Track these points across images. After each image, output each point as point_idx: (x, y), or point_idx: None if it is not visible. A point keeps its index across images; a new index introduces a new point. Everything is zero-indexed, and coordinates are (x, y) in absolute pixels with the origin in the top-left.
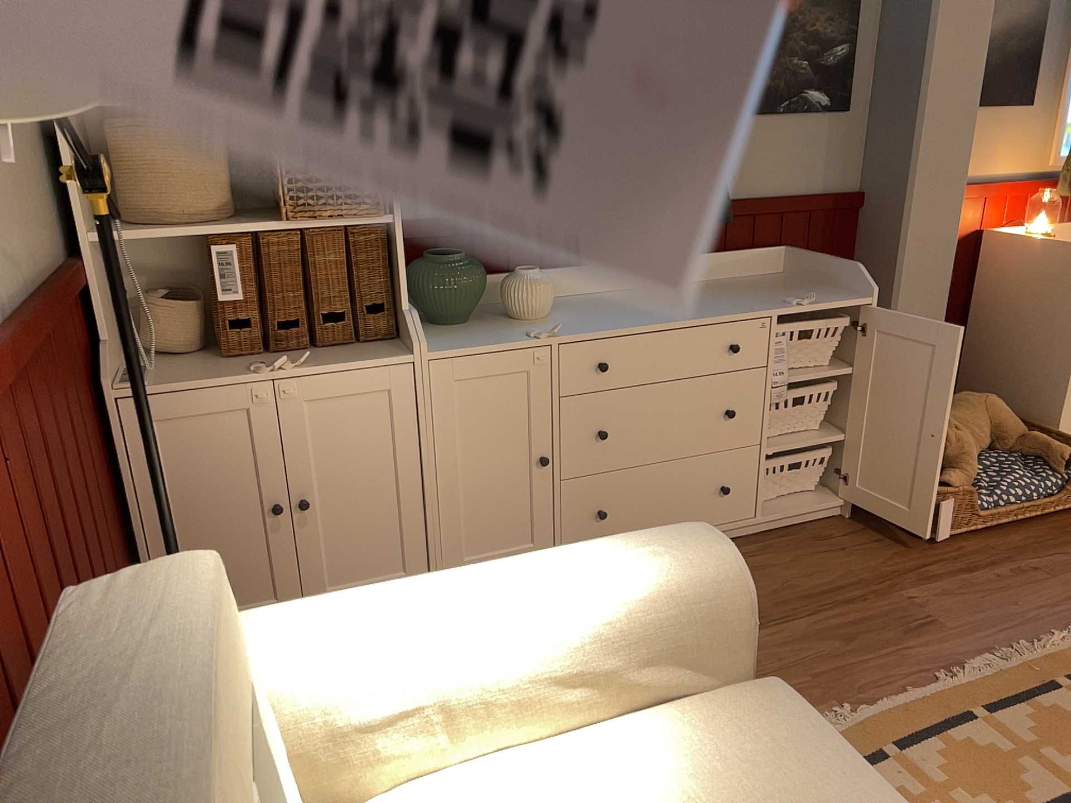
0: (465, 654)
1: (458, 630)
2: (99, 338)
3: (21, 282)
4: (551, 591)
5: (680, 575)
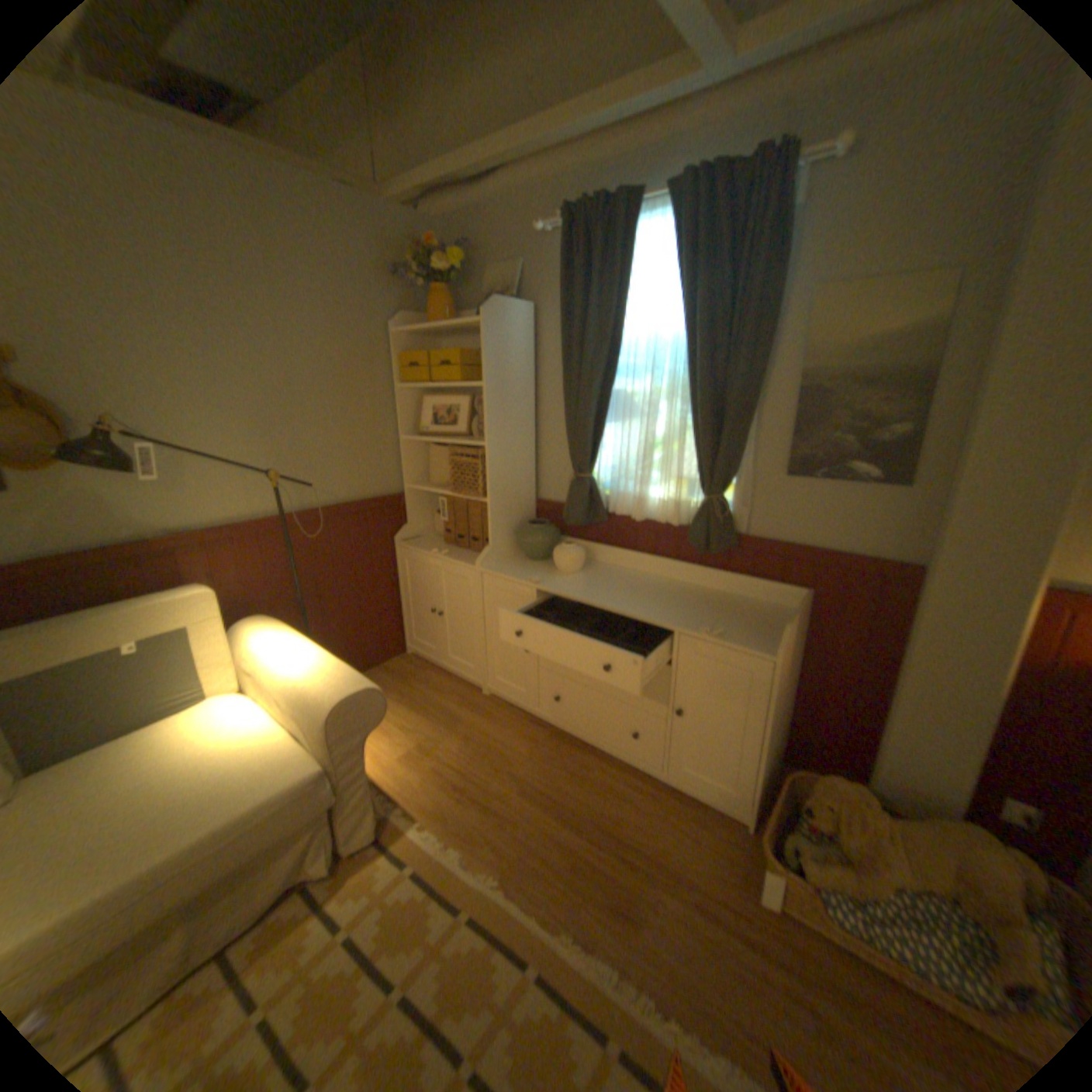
0: (266, 667)
1: (271, 659)
2: (409, 522)
3: (338, 499)
4: (296, 667)
5: (318, 692)
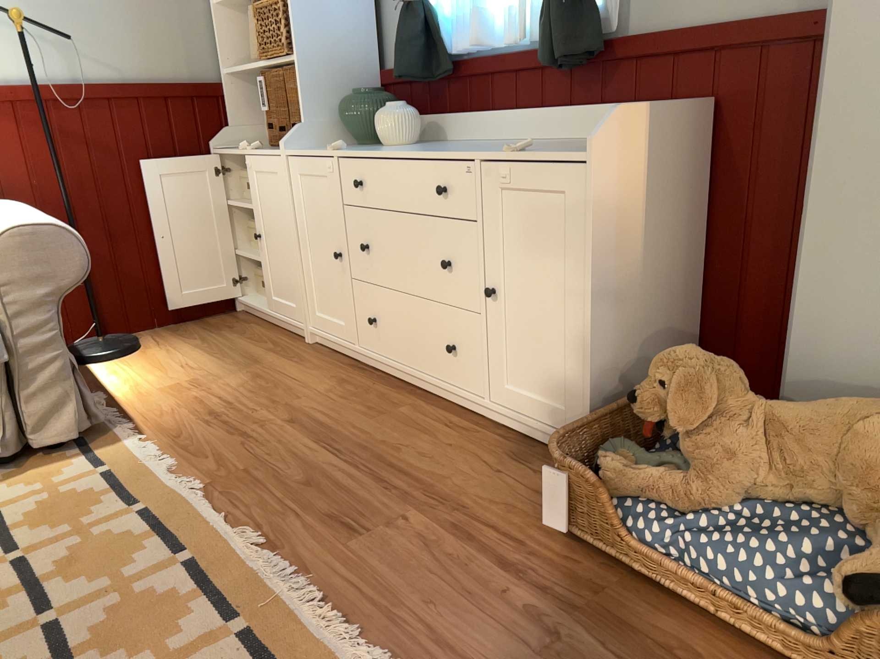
0: None
1: None
2: (230, 127)
3: (125, 81)
4: None
5: None
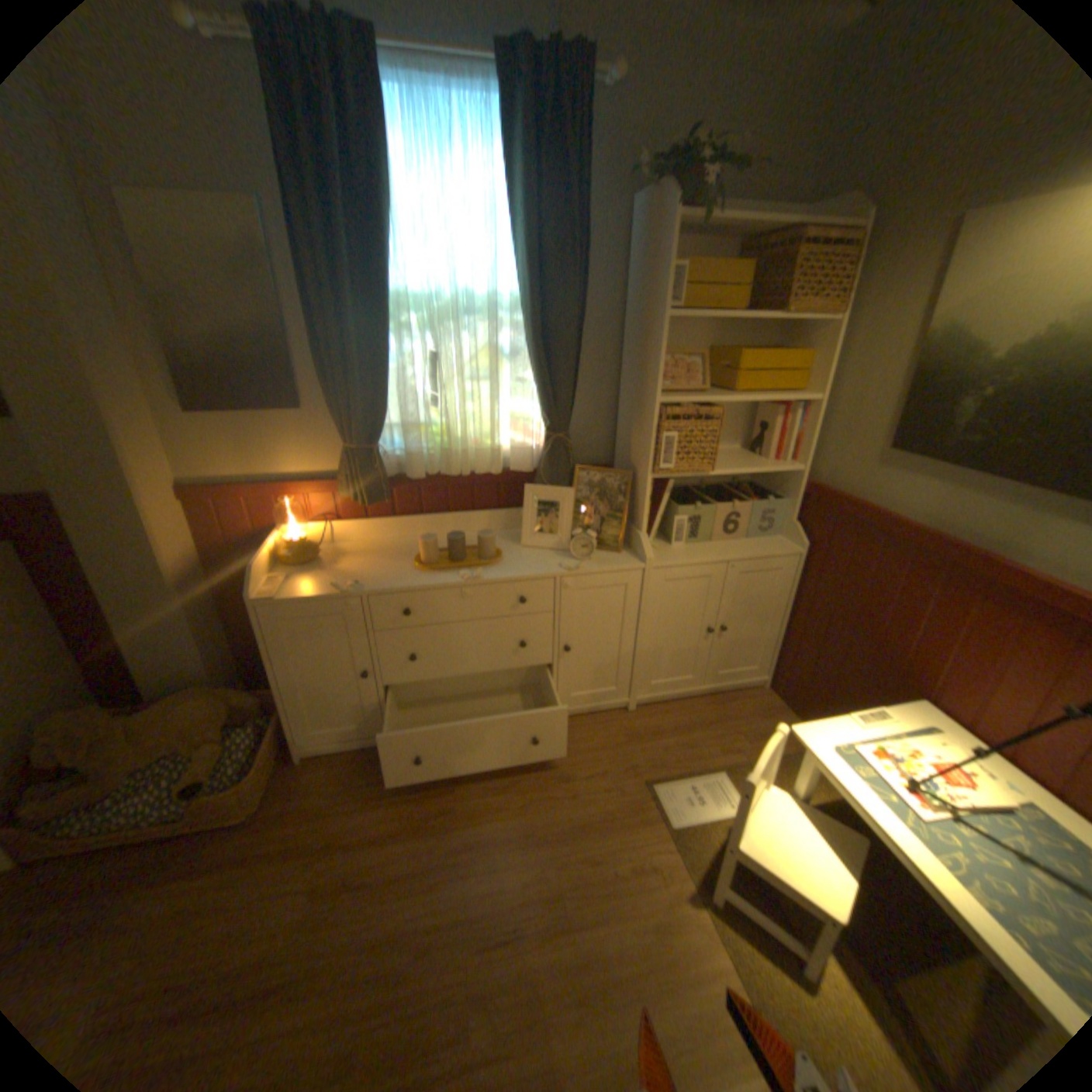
0: None
1: None
2: None
3: None
4: None
5: None
